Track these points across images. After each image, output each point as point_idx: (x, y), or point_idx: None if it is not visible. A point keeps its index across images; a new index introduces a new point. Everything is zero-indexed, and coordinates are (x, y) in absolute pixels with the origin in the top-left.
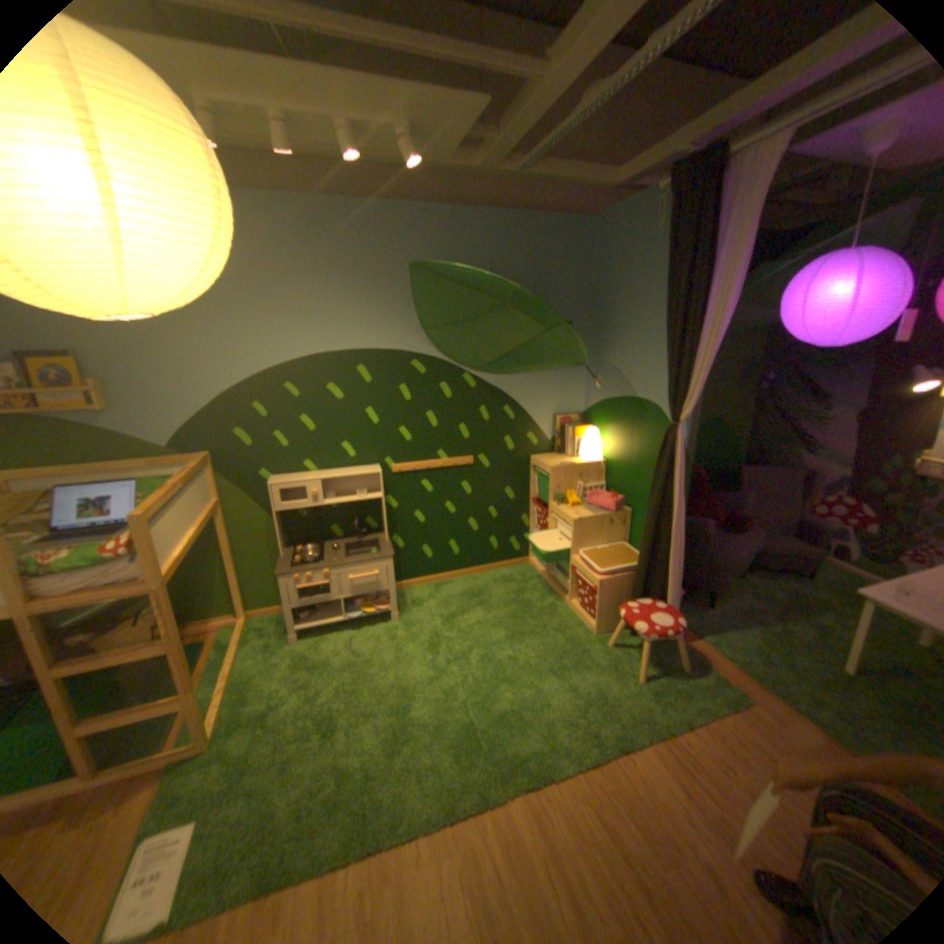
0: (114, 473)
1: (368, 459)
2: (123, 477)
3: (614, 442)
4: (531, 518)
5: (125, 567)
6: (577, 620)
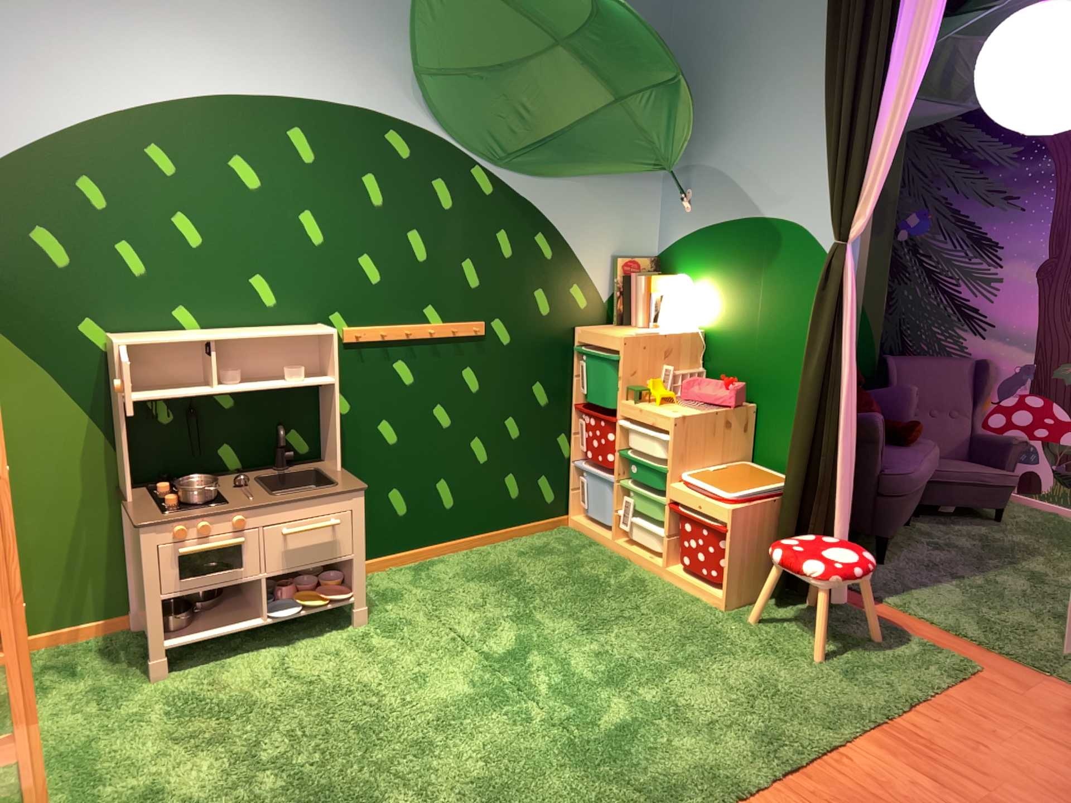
0: None
1: (301, 311)
2: None
3: (722, 295)
4: (577, 440)
5: None
6: (686, 594)
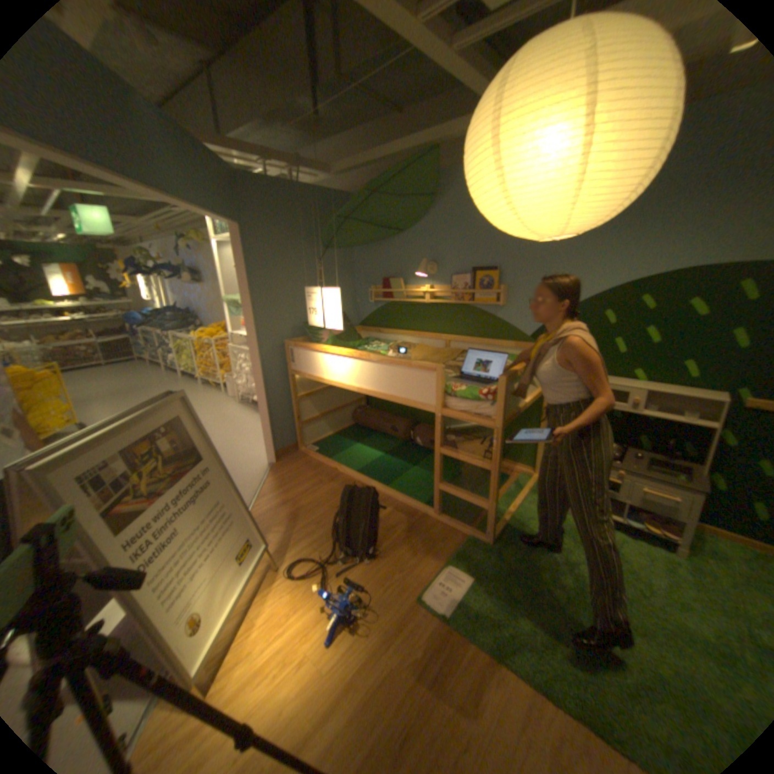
0: (497, 347)
1: (716, 384)
2: (500, 351)
3: None
4: None
5: (488, 407)
6: None
